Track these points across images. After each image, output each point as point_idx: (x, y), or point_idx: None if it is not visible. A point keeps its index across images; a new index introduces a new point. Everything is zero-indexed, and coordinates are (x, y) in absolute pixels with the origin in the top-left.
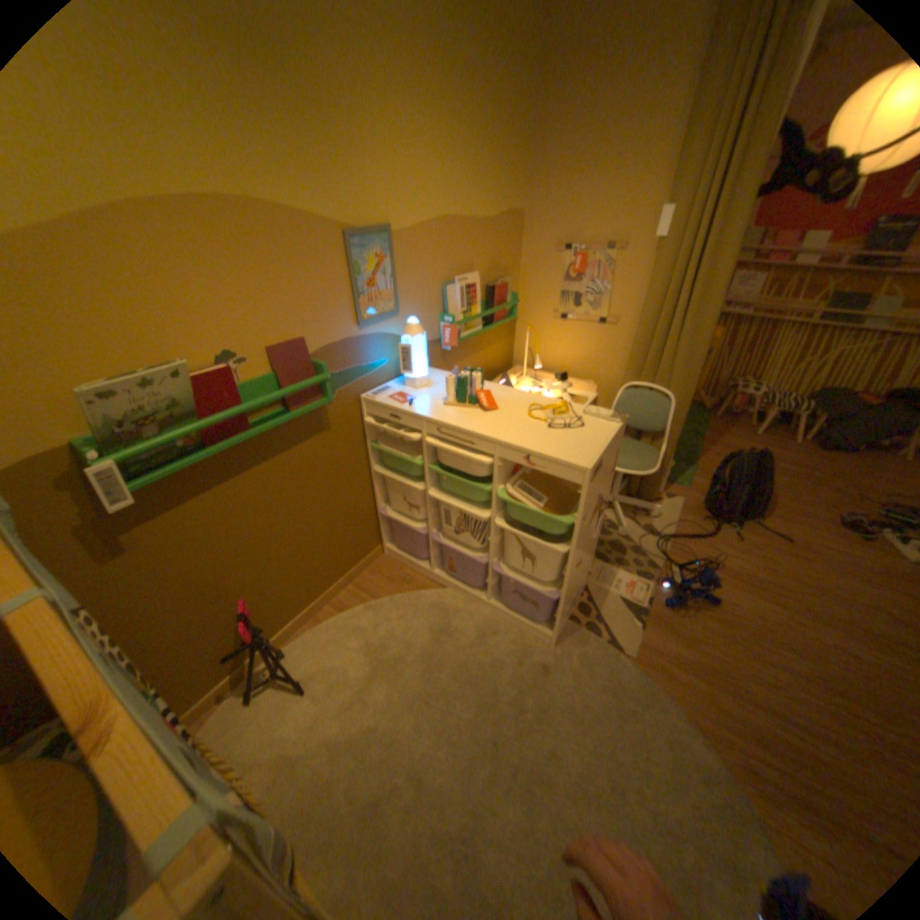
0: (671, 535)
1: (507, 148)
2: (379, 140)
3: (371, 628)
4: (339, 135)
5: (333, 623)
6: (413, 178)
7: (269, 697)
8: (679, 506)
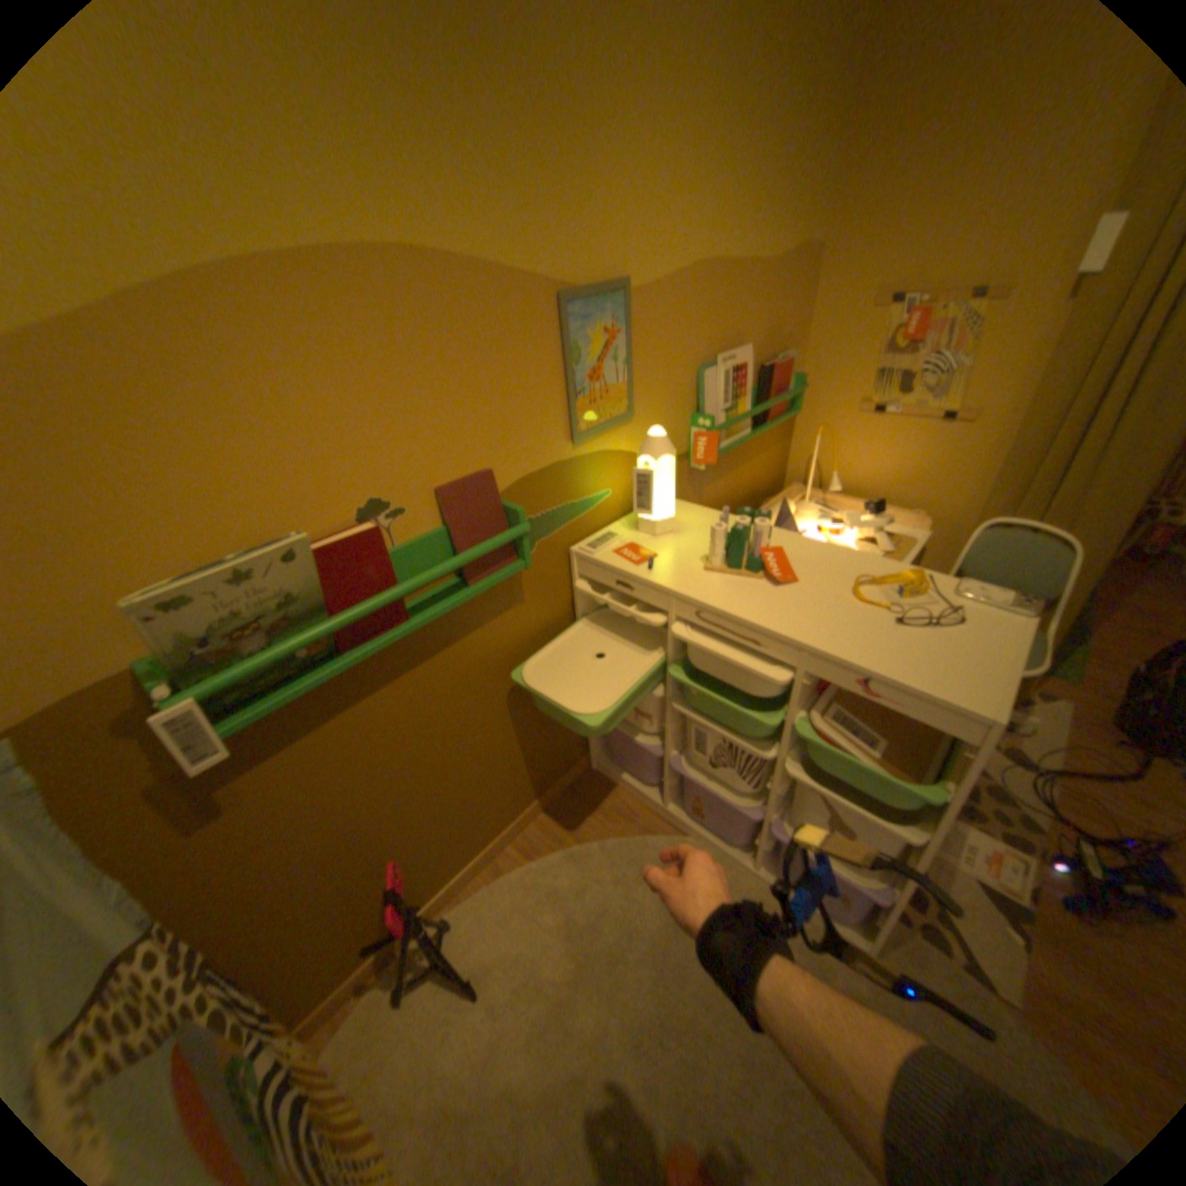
0: (1059, 771)
1: (811, 139)
2: (621, 135)
3: (573, 893)
4: (560, 128)
5: (518, 878)
6: (668, 197)
7: (427, 996)
8: (1067, 718)
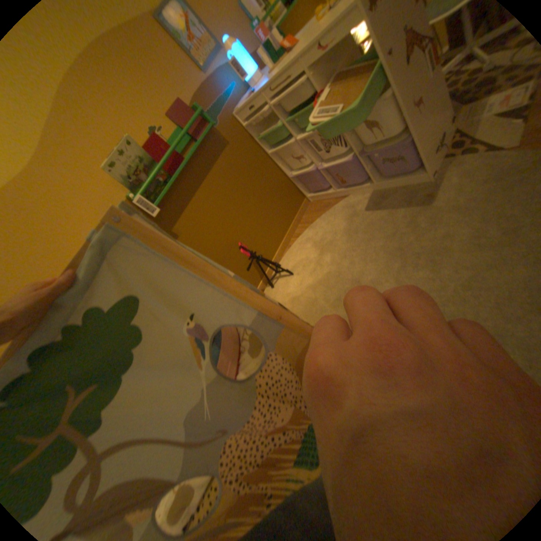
0: None
1: None
2: None
3: (314, 235)
4: None
5: (296, 243)
6: None
7: (280, 281)
8: None
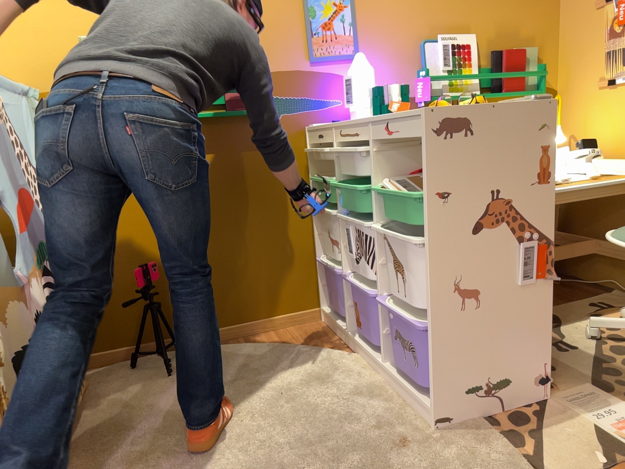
0: None
1: None
2: None
3: (258, 357)
4: None
5: (233, 345)
6: None
7: (148, 368)
8: None
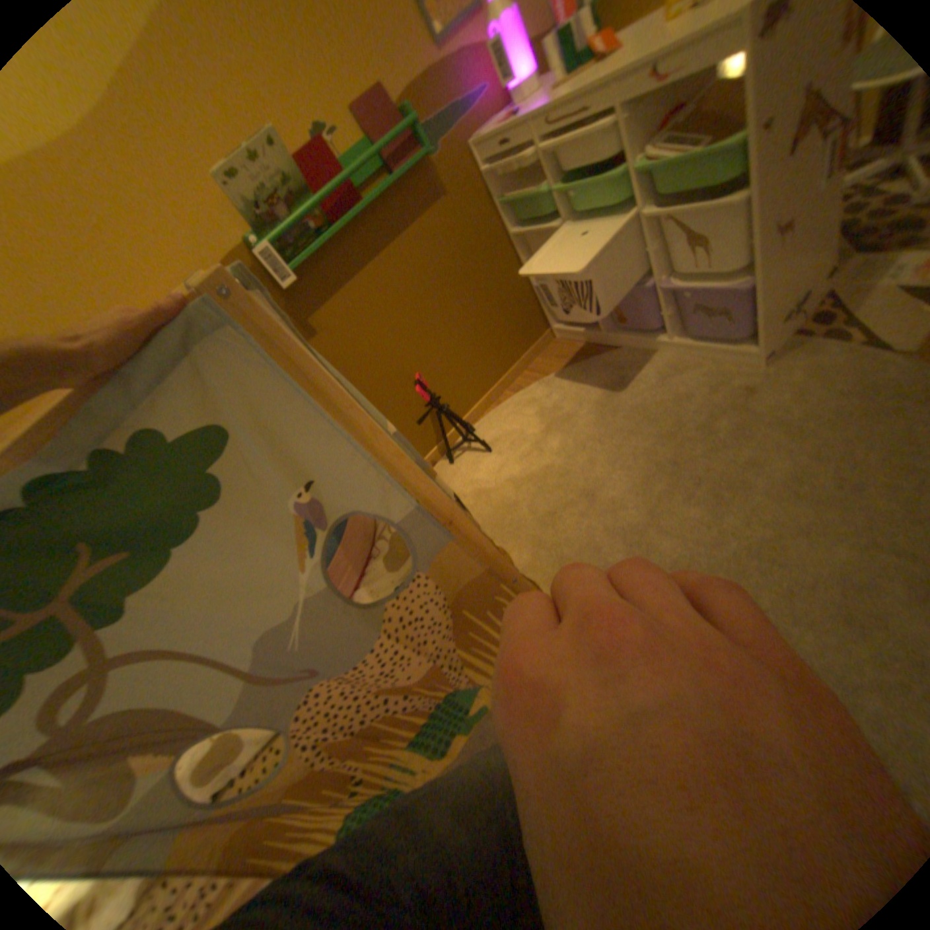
0: None
1: None
2: None
3: (545, 396)
4: None
5: (511, 400)
6: None
7: (466, 457)
8: None
